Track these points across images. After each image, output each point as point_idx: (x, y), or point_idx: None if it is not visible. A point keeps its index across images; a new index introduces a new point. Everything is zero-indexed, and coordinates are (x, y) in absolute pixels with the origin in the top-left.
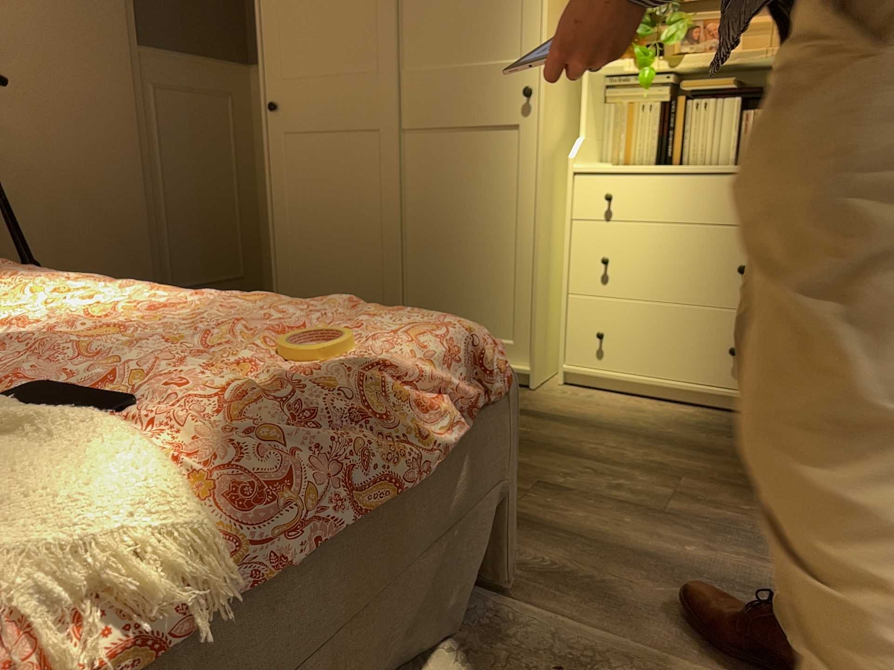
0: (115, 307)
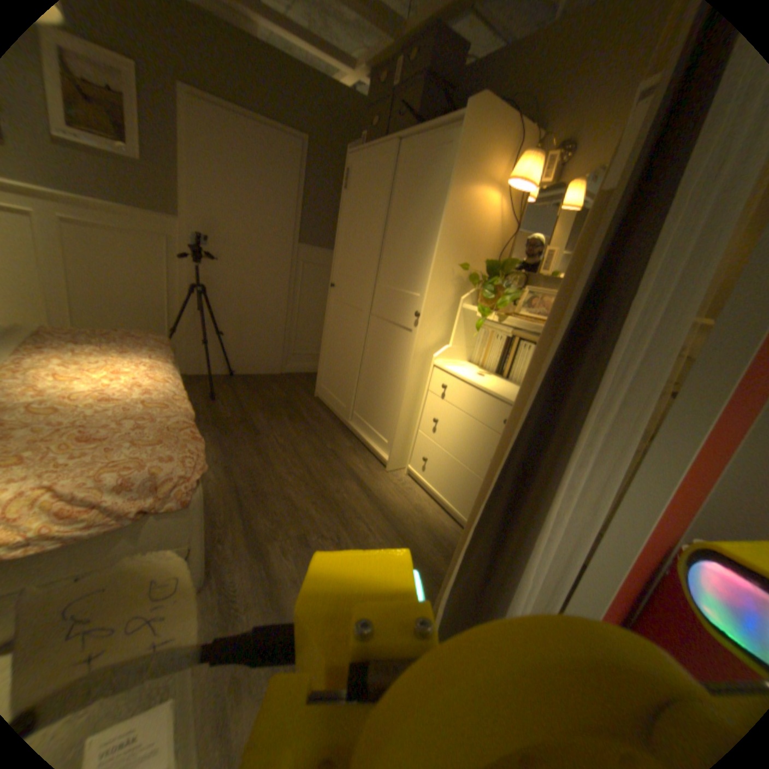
0: (102, 389)
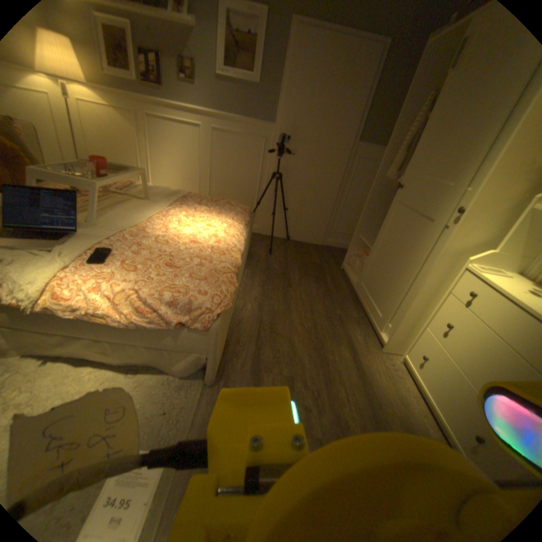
0: (194, 234)
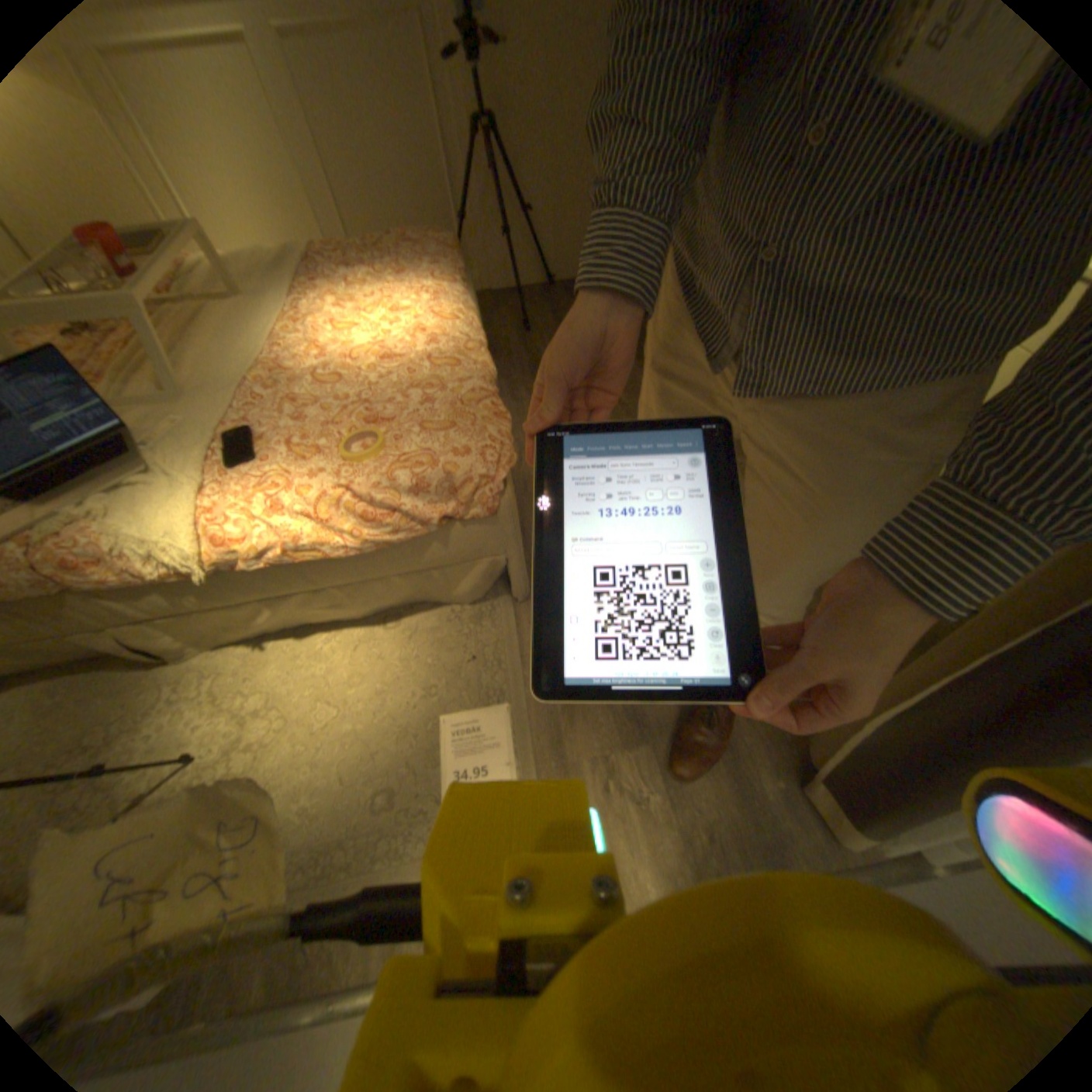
0: (382, 342)
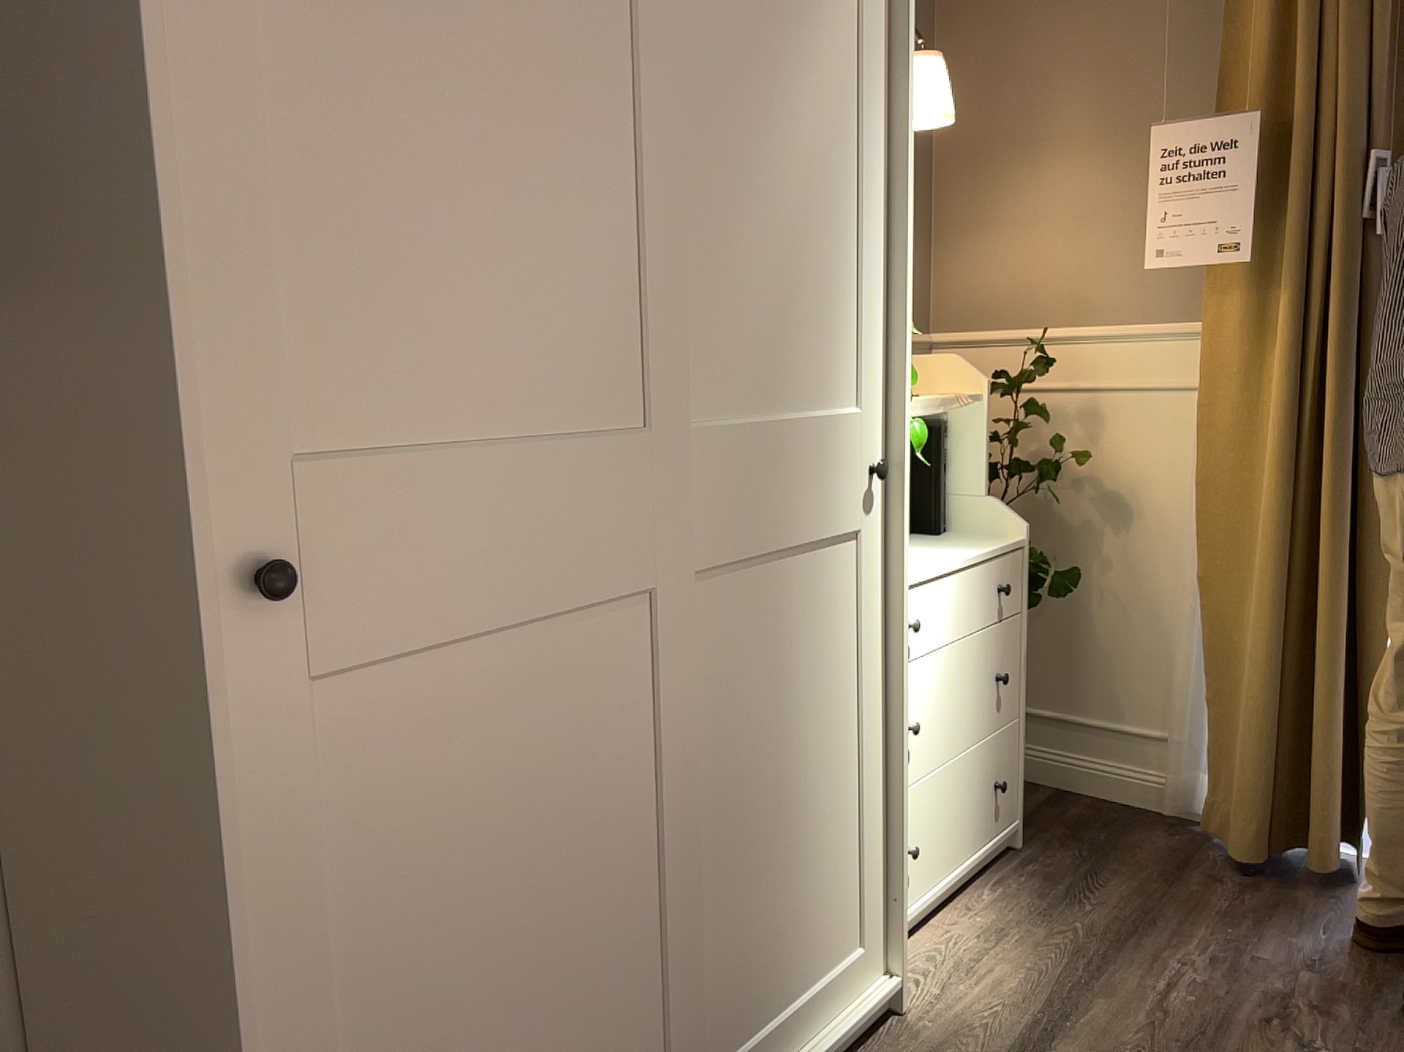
0: None
